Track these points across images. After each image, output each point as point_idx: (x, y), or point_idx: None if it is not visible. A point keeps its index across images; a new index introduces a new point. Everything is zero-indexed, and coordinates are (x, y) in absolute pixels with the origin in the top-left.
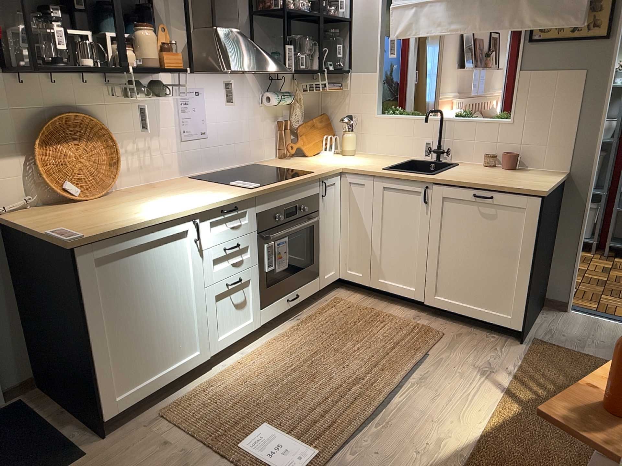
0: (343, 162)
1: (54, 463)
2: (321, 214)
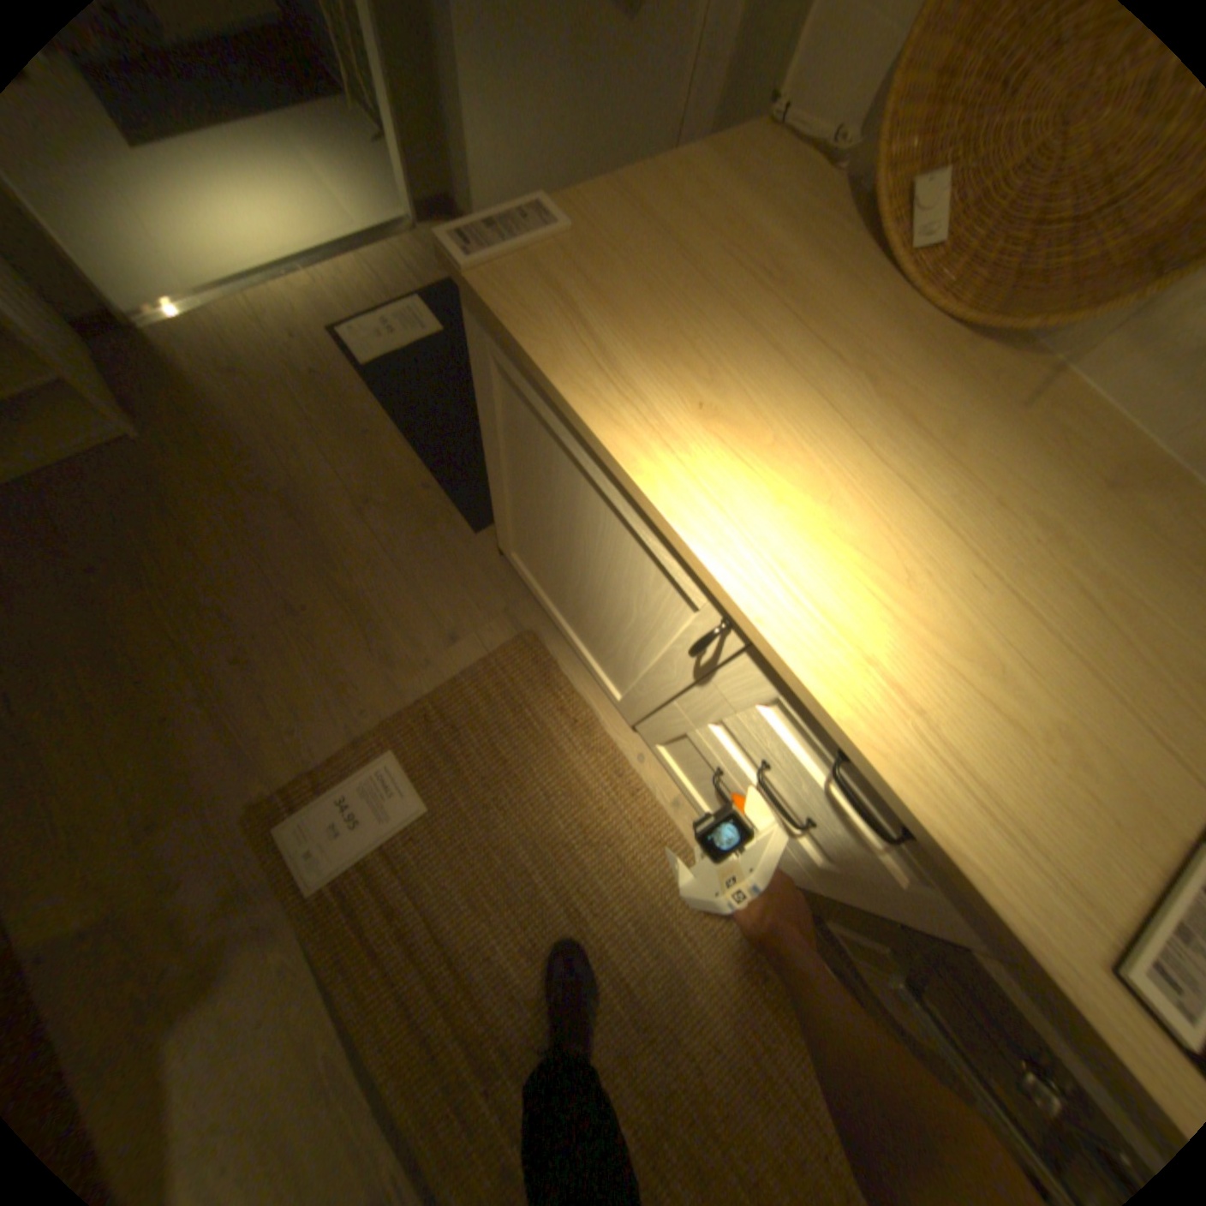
0: None
1: (474, 498)
2: None
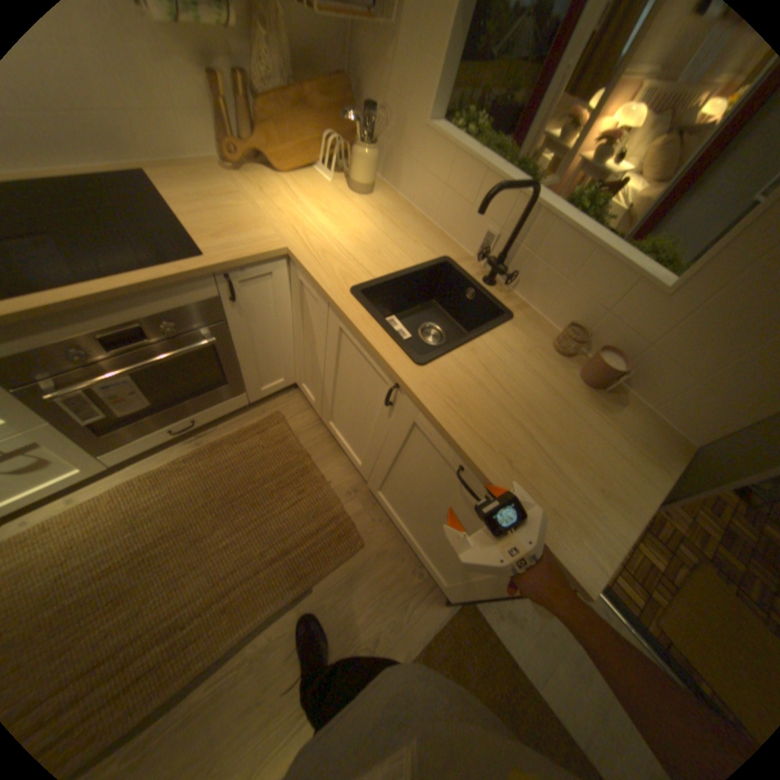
0: (319, 219)
1: None
2: (234, 326)
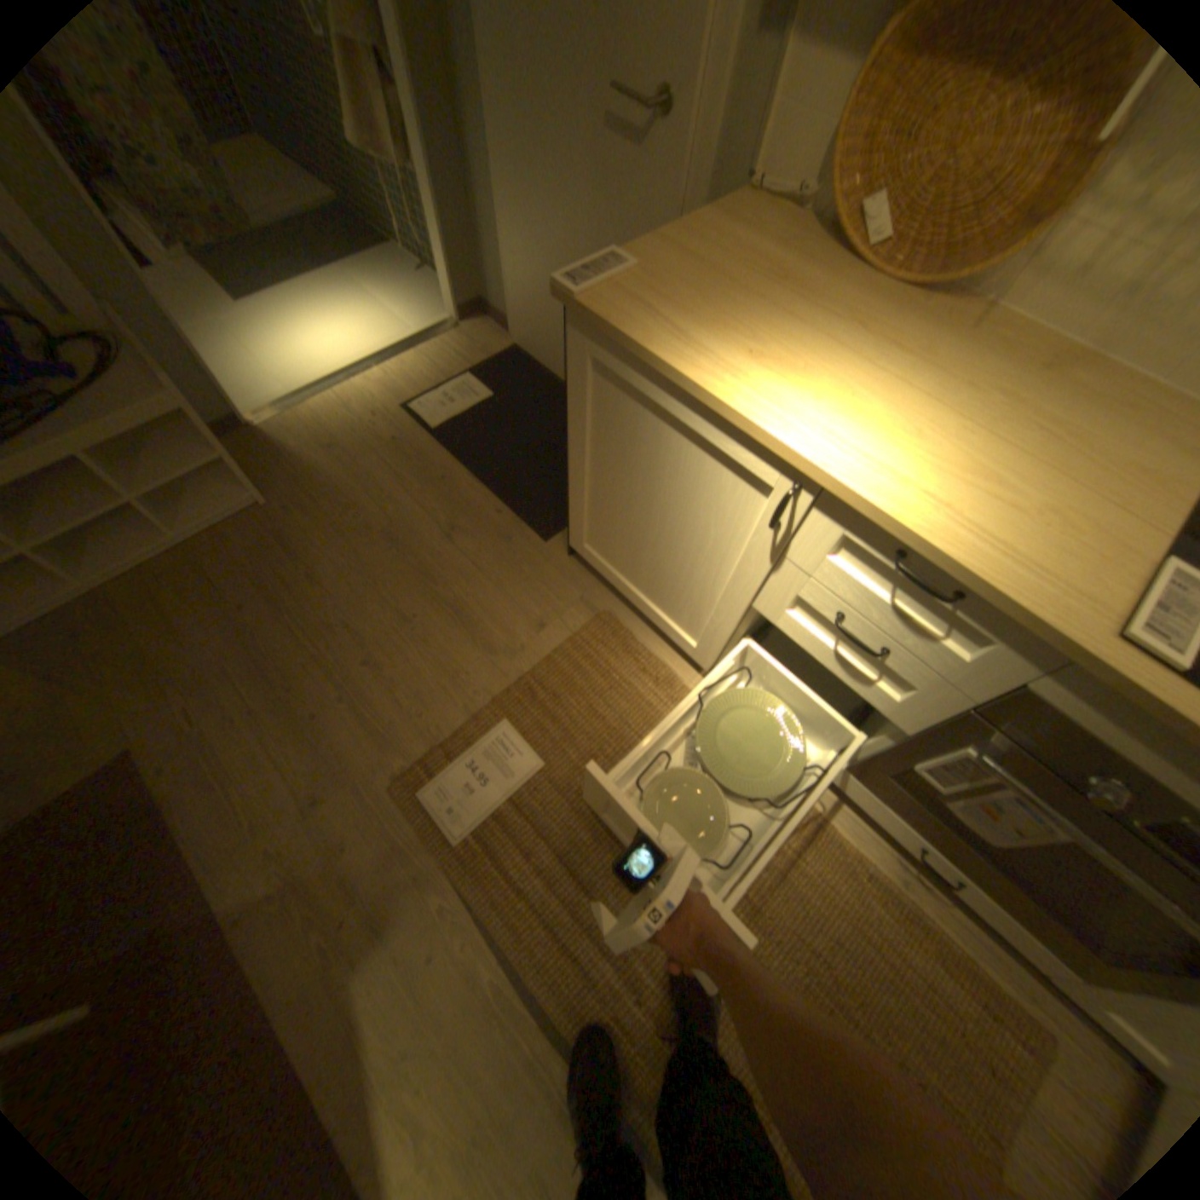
0: None
1: (540, 515)
2: None
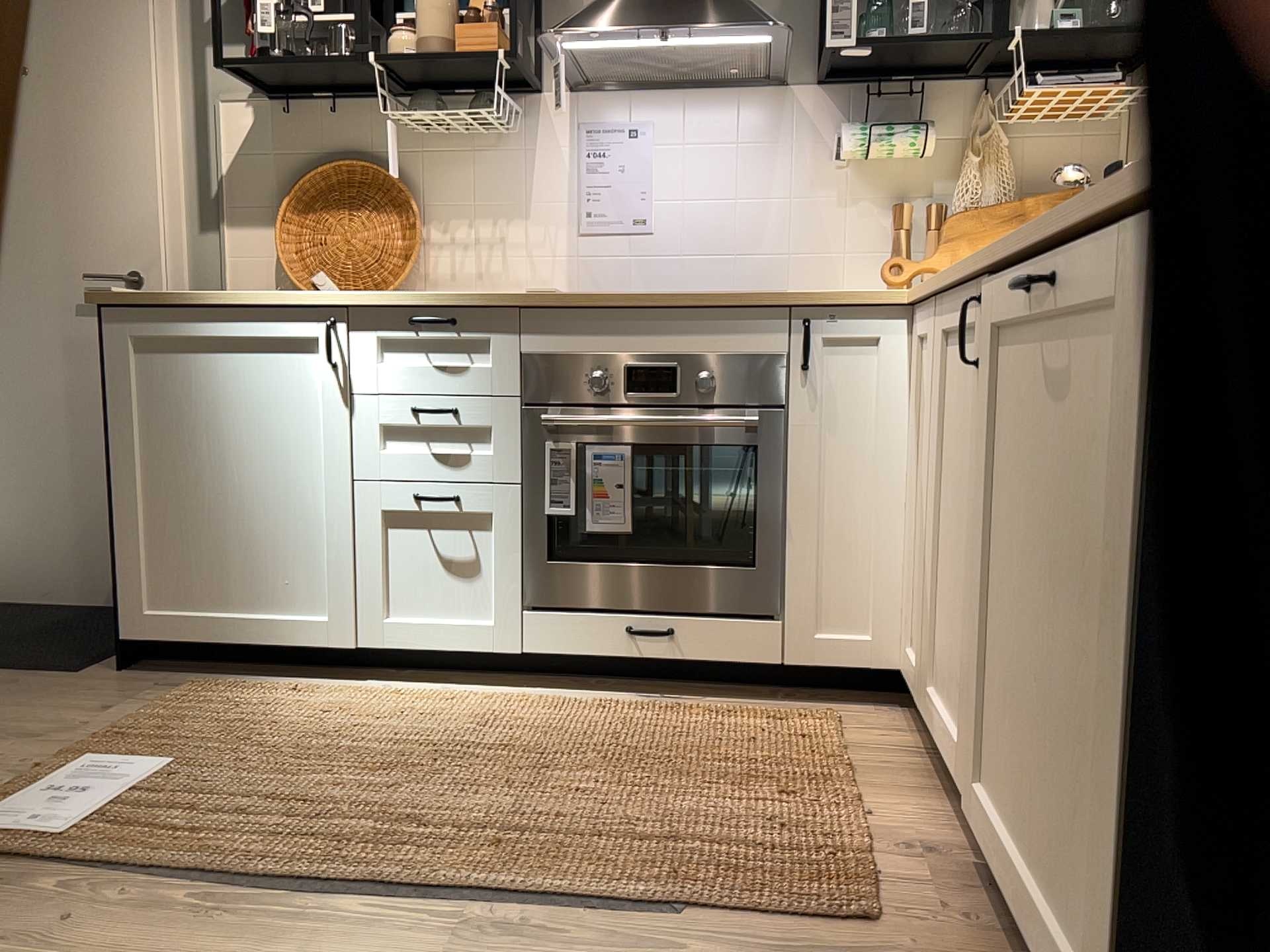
0: None
1: (55, 662)
2: (799, 424)
